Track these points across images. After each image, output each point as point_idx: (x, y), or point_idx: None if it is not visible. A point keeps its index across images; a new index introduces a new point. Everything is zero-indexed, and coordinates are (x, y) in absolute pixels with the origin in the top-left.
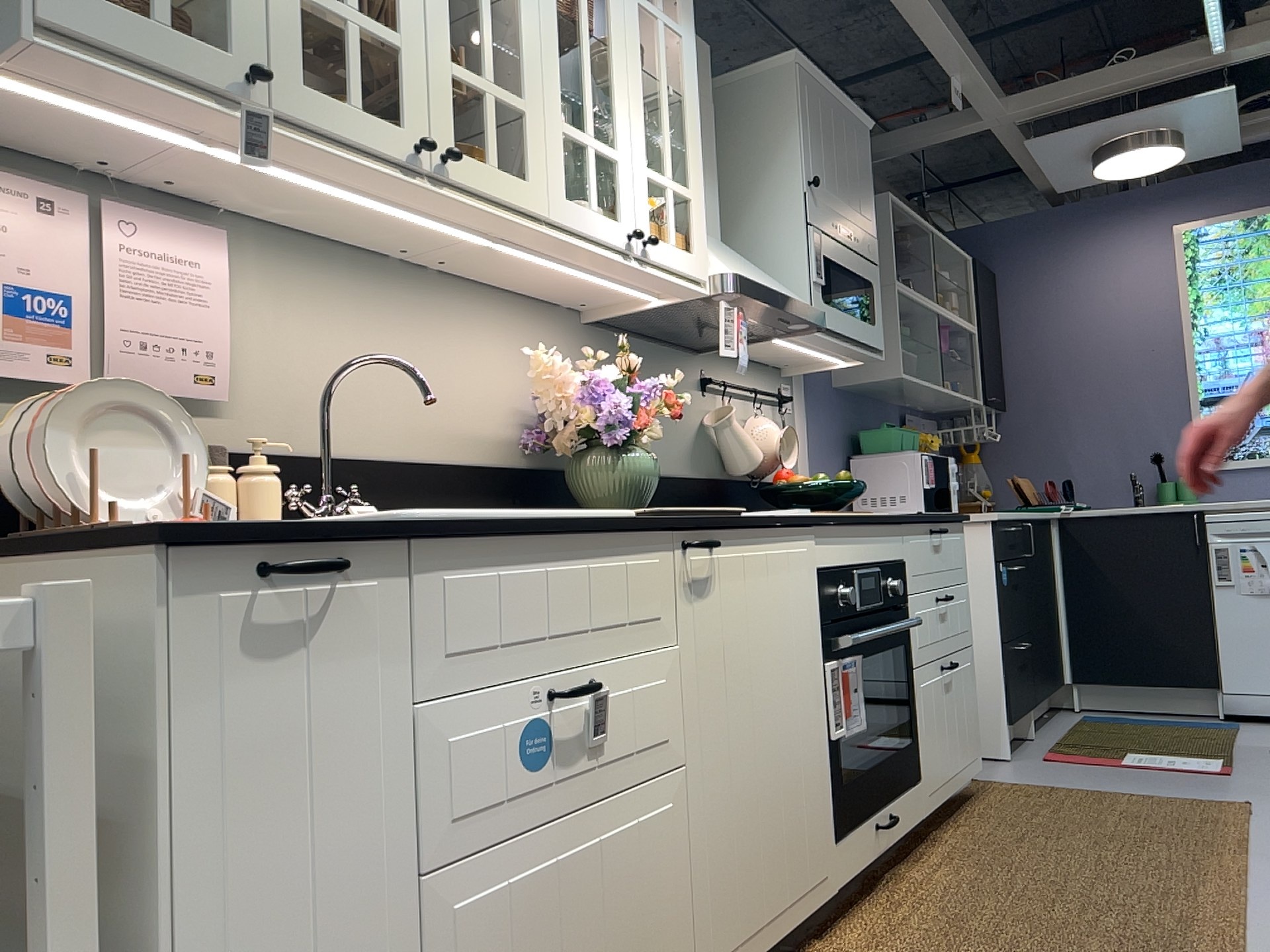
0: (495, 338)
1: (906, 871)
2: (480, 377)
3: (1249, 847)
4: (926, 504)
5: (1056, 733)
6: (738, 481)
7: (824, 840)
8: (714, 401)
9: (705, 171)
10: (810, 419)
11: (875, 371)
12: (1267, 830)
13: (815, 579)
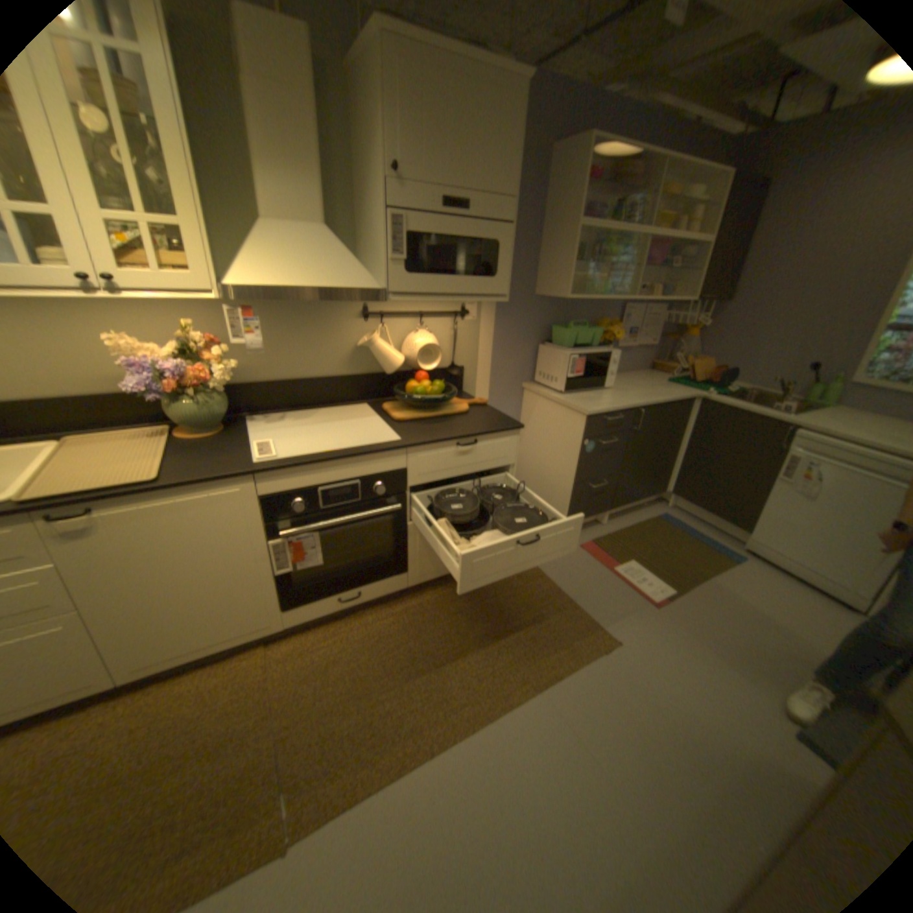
0: (124, 316)
1: (371, 613)
2: (100, 346)
3: (550, 686)
4: (567, 386)
5: (623, 525)
6: (396, 372)
7: (263, 614)
8: (375, 324)
9: (293, 164)
10: (494, 322)
11: (555, 288)
12: (587, 676)
13: (260, 499)
